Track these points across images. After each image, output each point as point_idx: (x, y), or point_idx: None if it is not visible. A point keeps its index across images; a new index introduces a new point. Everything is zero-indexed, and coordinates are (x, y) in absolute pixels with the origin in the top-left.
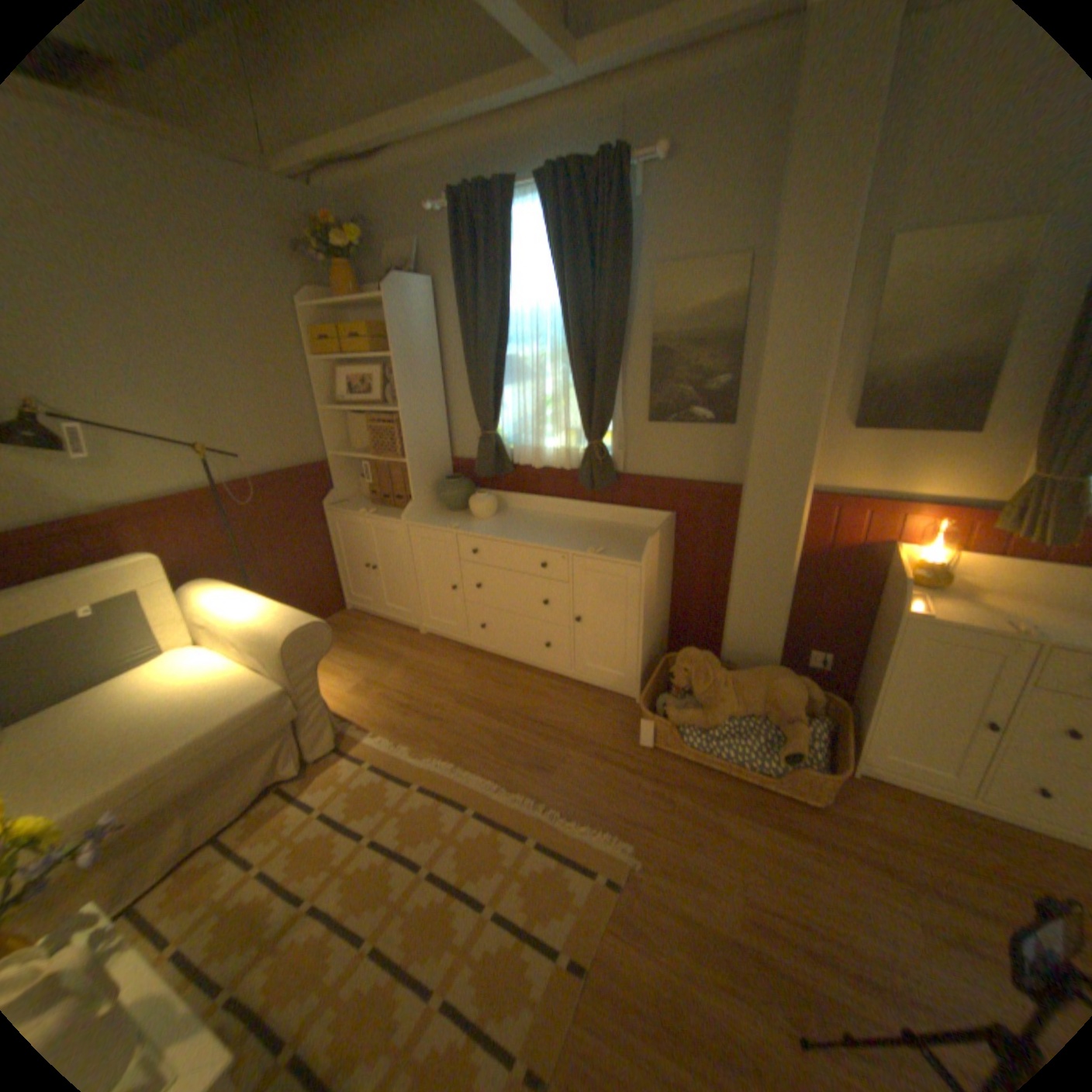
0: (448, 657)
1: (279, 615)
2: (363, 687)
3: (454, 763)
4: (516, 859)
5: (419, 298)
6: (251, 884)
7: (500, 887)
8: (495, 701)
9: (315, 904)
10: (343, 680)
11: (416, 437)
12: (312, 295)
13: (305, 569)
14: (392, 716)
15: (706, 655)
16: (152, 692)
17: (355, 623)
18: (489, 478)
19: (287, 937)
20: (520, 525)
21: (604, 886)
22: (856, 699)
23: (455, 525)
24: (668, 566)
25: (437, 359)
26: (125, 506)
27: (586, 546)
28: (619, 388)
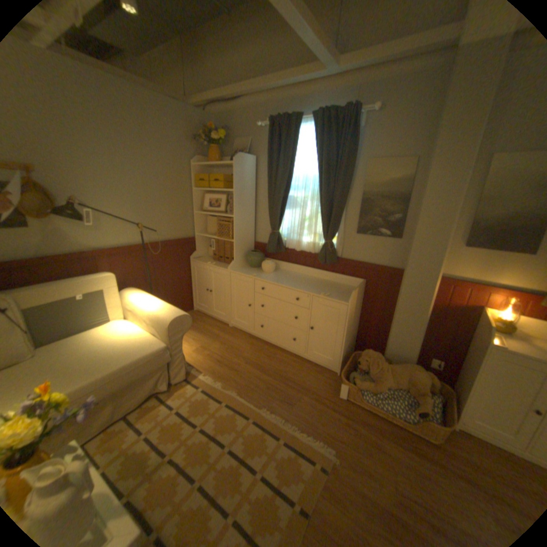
0: (242, 340)
1: (168, 309)
2: (200, 350)
3: (244, 394)
4: (274, 449)
5: (249, 165)
6: (141, 443)
7: (265, 463)
8: (265, 365)
9: (172, 458)
10: (190, 345)
11: (240, 230)
12: (199, 160)
13: (177, 288)
14: (213, 366)
15: (378, 354)
16: (105, 340)
17: (197, 317)
18: (272, 253)
19: (157, 474)
20: (286, 278)
21: (320, 471)
22: (456, 388)
23: (254, 274)
24: (360, 306)
25: (254, 194)
26: (103, 249)
27: (320, 292)
28: (343, 215)
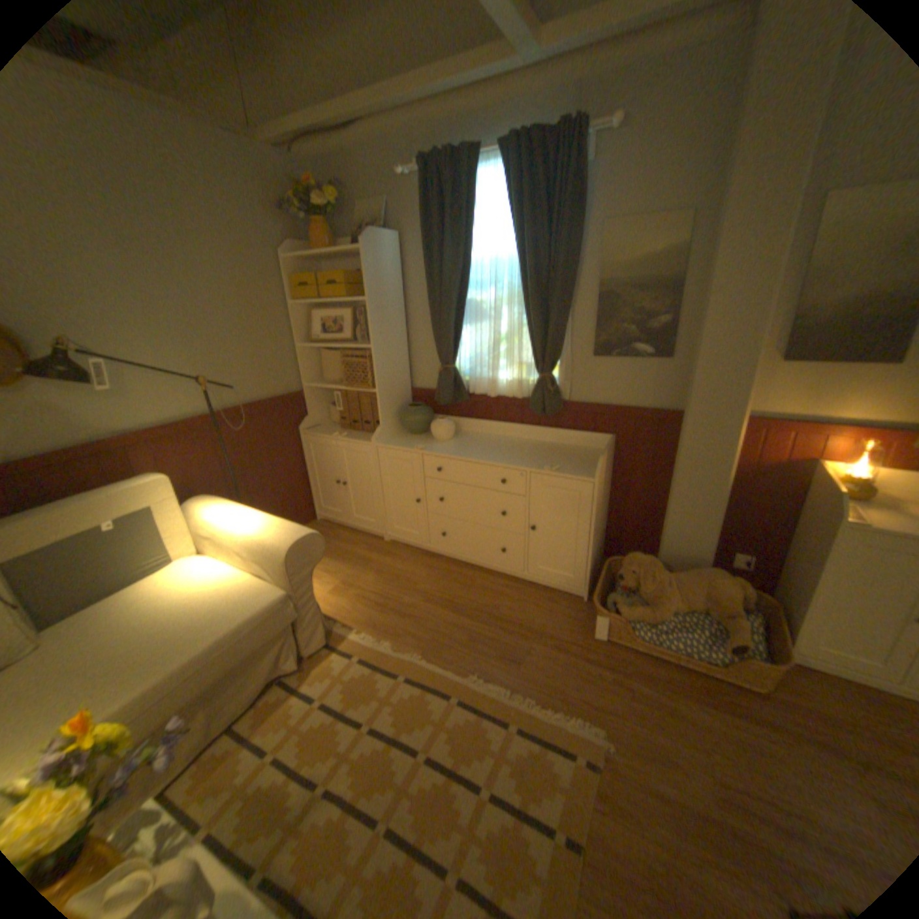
0: (412, 561)
1: (279, 527)
2: (341, 588)
3: (433, 656)
4: (502, 744)
5: (389, 250)
6: (268, 770)
7: (492, 770)
8: (460, 599)
9: (328, 788)
10: (323, 582)
11: (385, 370)
12: (293, 247)
13: (284, 485)
14: (371, 614)
15: (651, 559)
16: (170, 597)
17: (326, 532)
18: (448, 405)
19: (307, 819)
20: (477, 446)
21: (585, 767)
22: (778, 596)
23: (421, 446)
24: (609, 481)
25: (402, 302)
26: (138, 431)
27: (541, 464)
28: (568, 327)
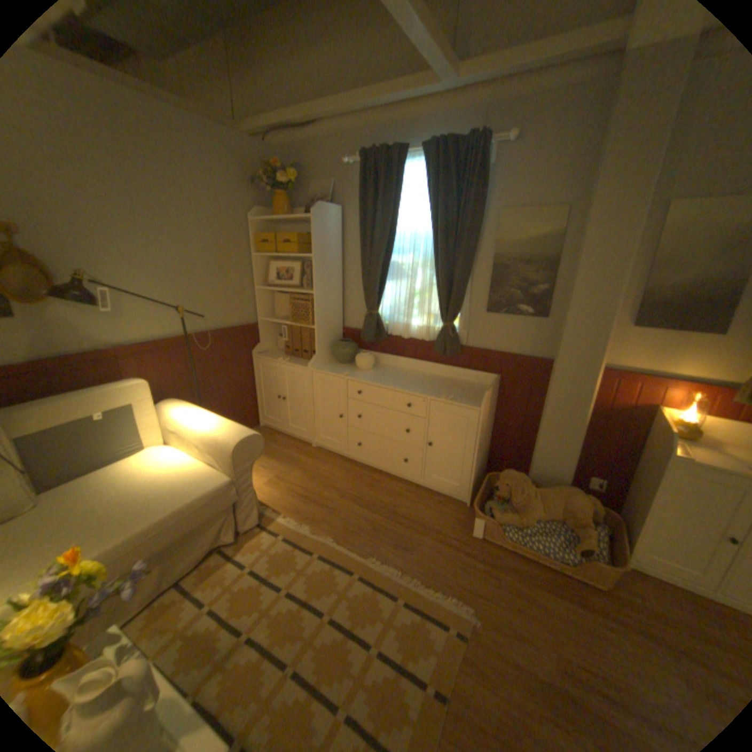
0: (332, 464)
1: (230, 427)
2: (274, 481)
3: (342, 540)
4: (391, 613)
5: (333, 220)
6: (204, 618)
7: (381, 633)
8: (368, 497)
9: (251, 636)
10: (260, 475)
11: (323, 311)
12: (259, 213)
13: (236, 396)
14: (296, 503)
15: (521, 475)
16: (141, 475)
17: (266, 436)
18: (370, 342)
19: (232, 659)
20: (391, 376)
21: (455, 637)
22: (624, 514)
23: (346, 373)
24: (493, 411)
25: (340, 260)
26: (128, 345)
27: (440, 394)
28: (468, 288)
